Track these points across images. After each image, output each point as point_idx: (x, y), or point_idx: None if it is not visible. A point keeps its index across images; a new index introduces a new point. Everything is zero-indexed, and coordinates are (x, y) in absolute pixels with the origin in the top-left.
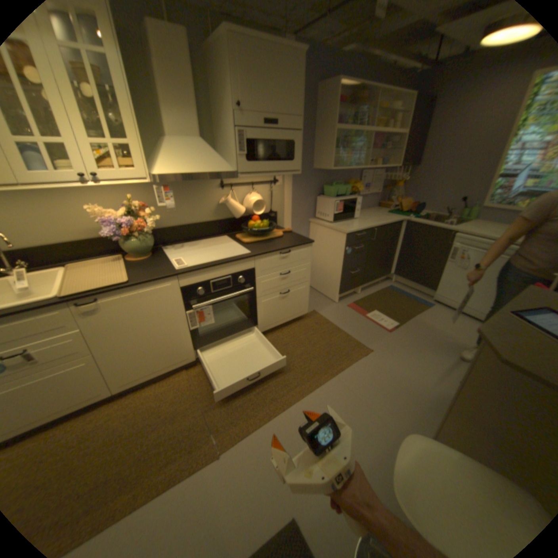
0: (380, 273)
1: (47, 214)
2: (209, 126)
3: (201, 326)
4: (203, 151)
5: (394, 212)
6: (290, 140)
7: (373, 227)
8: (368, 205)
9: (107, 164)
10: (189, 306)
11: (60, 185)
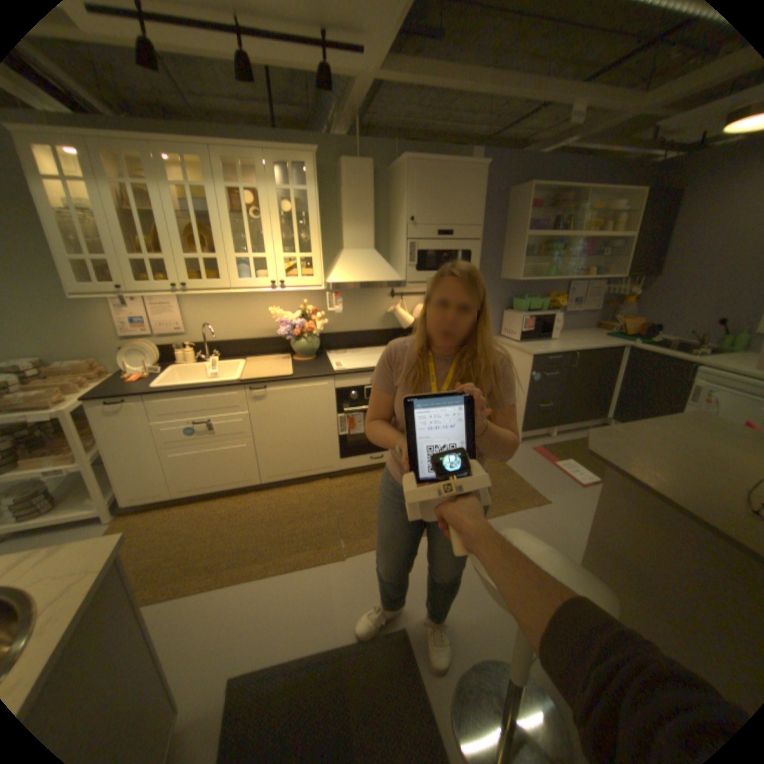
0: (588, 414)
1: (240, 314)
2: (385, 239)
3: (350, 435)
4: (374, 262)
5: (616, 336)
6: (466, 250)
7: (573, 351)
8: (580, 325)
9: (293, 274)
10: (341, 410)
11: (257, 291)
